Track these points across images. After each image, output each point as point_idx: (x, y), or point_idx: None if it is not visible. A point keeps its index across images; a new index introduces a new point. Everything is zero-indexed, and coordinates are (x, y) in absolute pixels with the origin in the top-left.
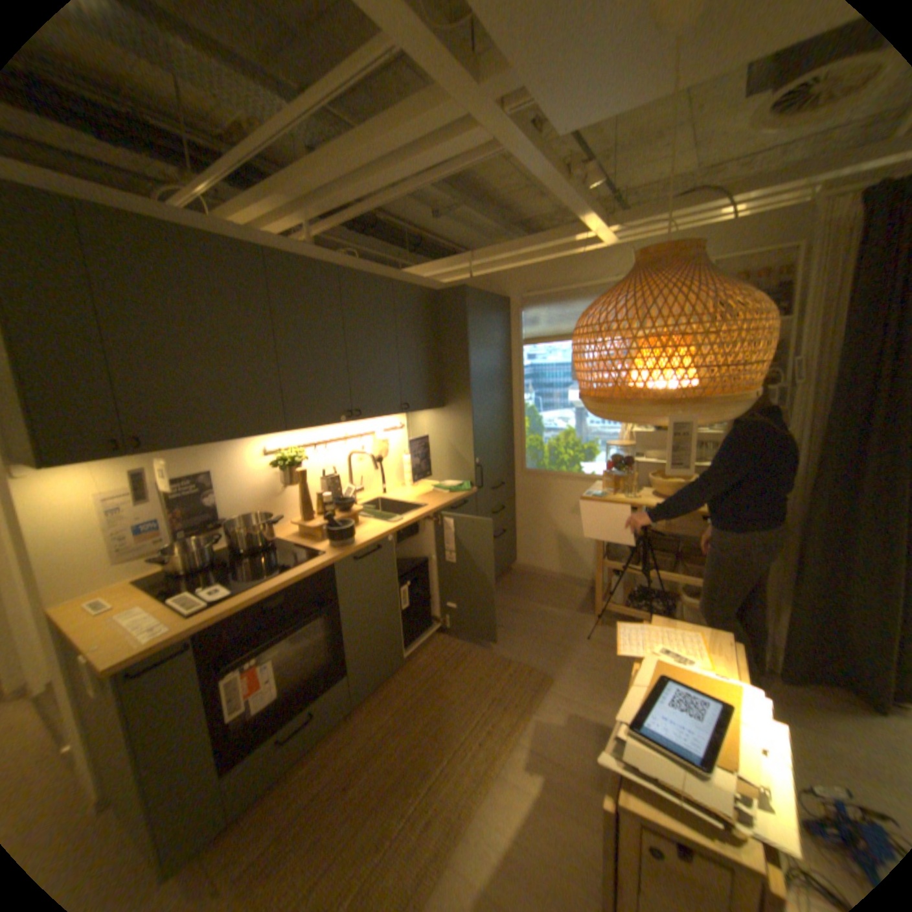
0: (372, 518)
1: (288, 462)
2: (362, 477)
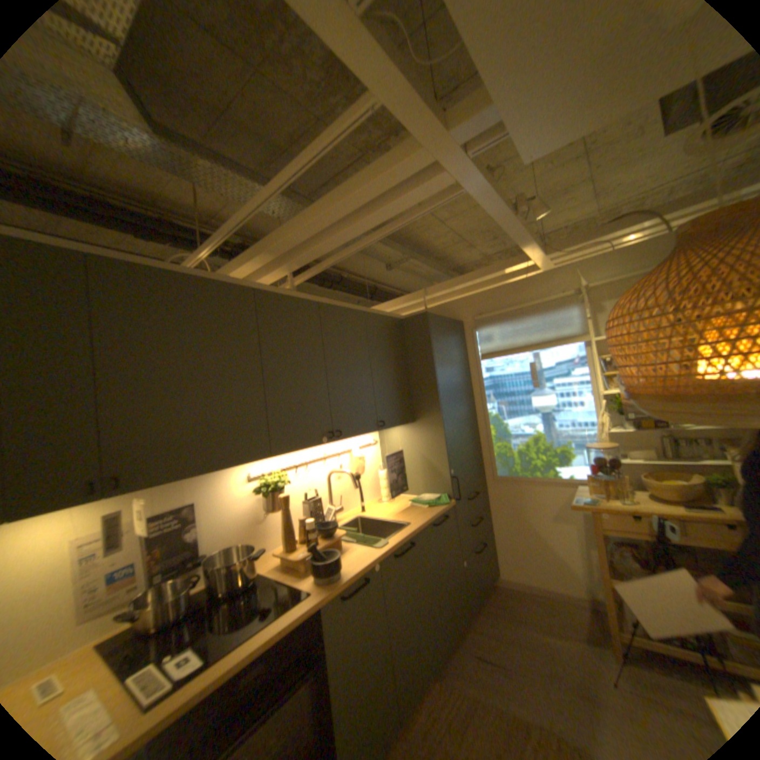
0: (355, 543)
1: (271, 487)
2: (341, 496)
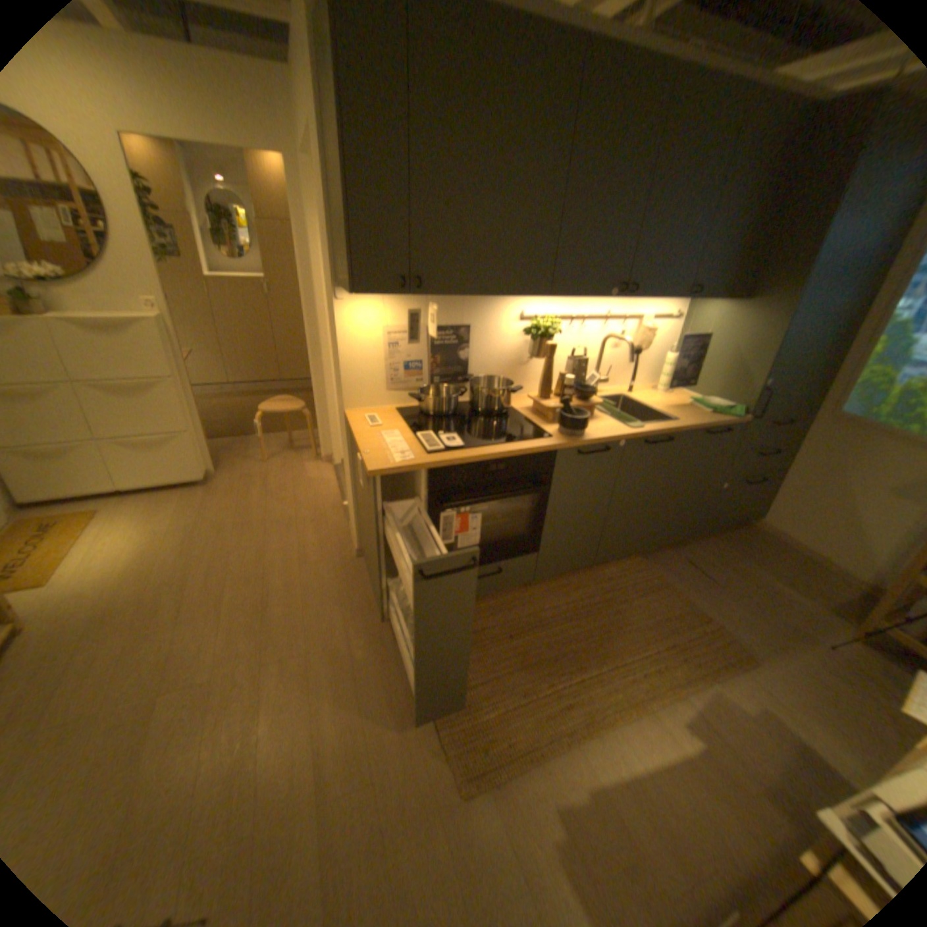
0: (608, 415)
1: (540, 332)
2: (610, 368)
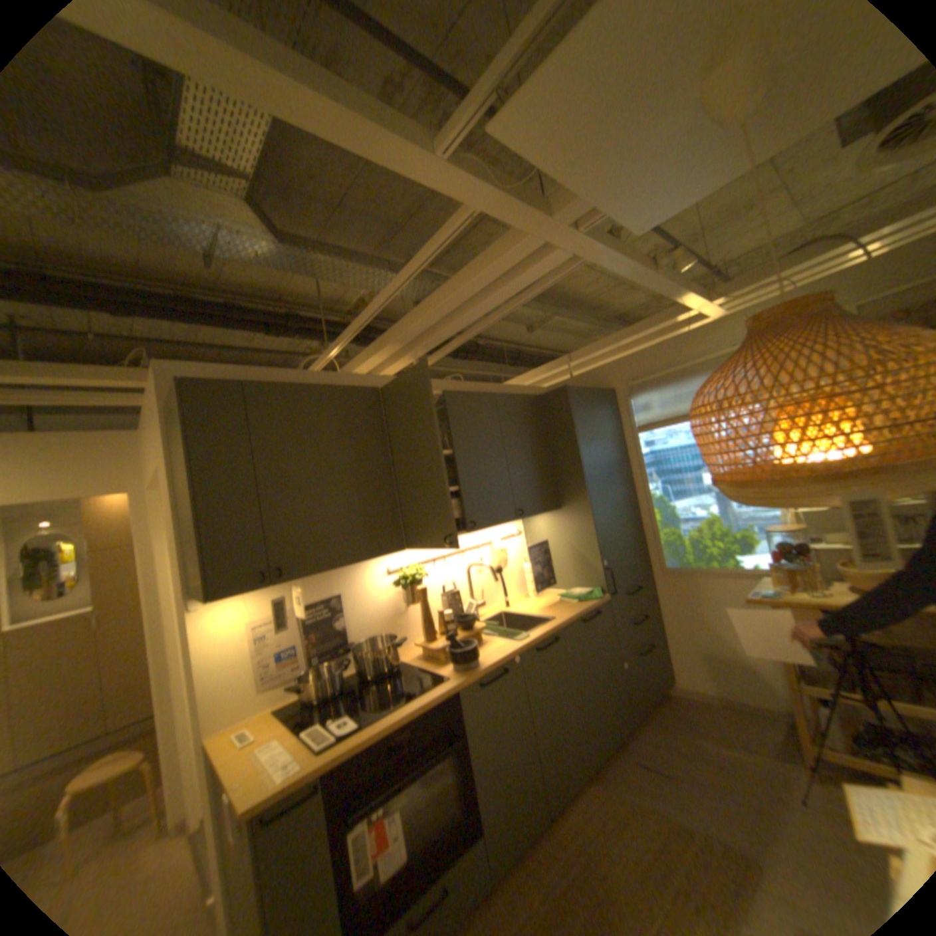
0: (495, 636)
1: (408, 580)
2: (482, 590)
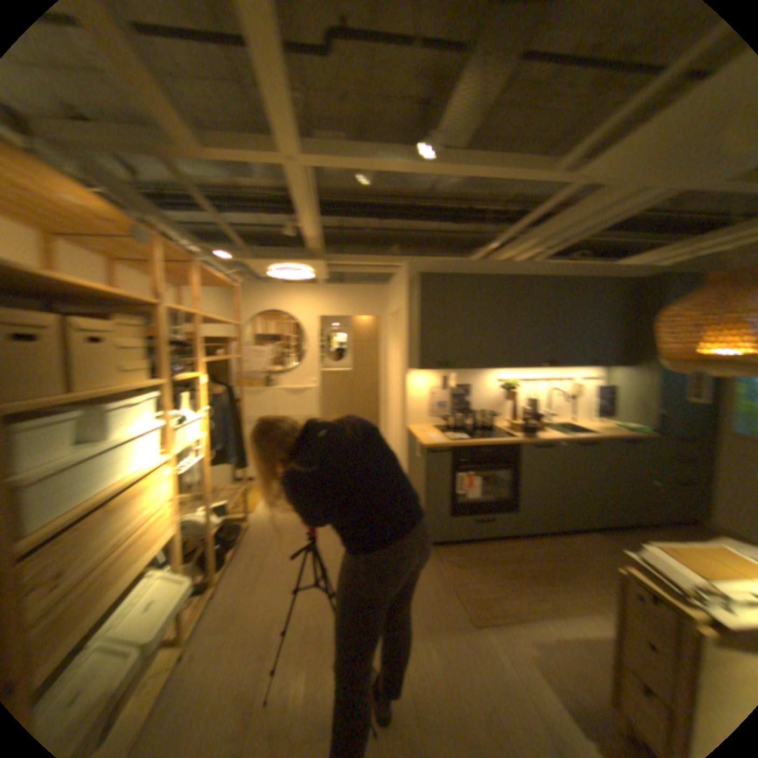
0: (554, 430)
1: (507, 386)
2: (556, 406)
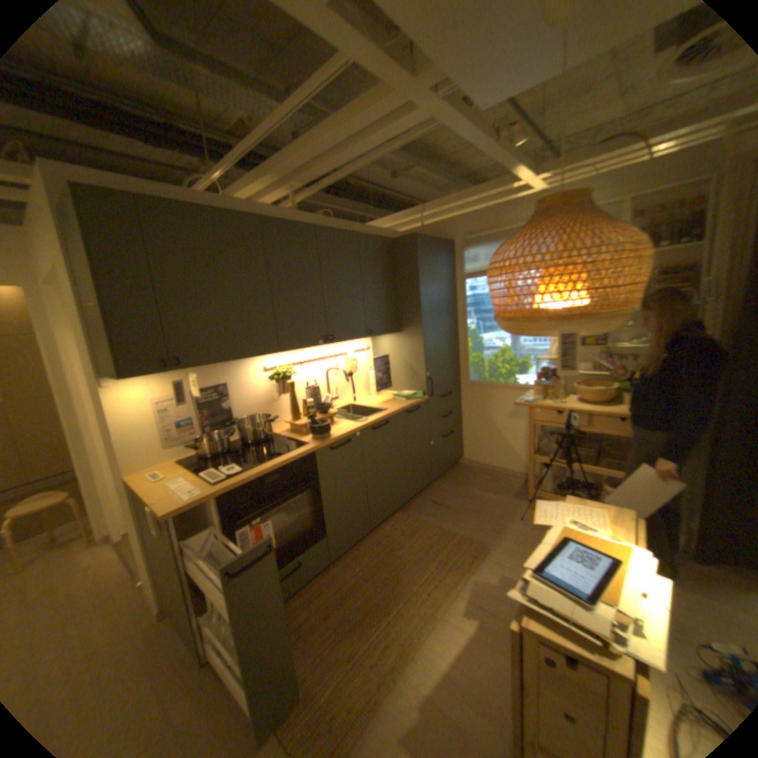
0: (344, 419)
1: (281, 376)
2: (337, 388)
